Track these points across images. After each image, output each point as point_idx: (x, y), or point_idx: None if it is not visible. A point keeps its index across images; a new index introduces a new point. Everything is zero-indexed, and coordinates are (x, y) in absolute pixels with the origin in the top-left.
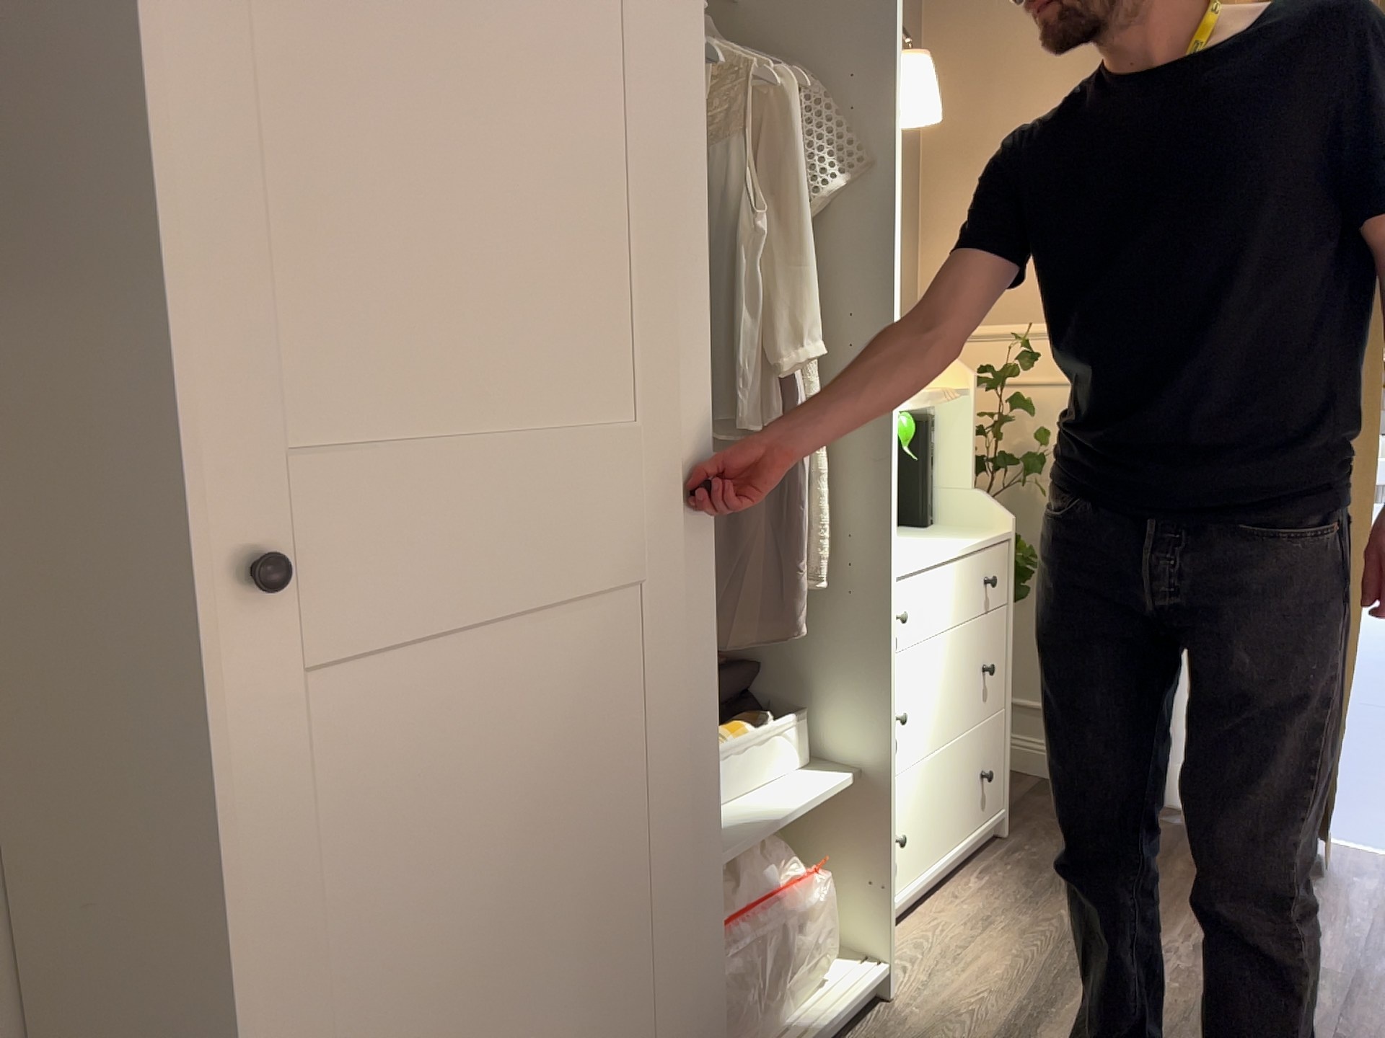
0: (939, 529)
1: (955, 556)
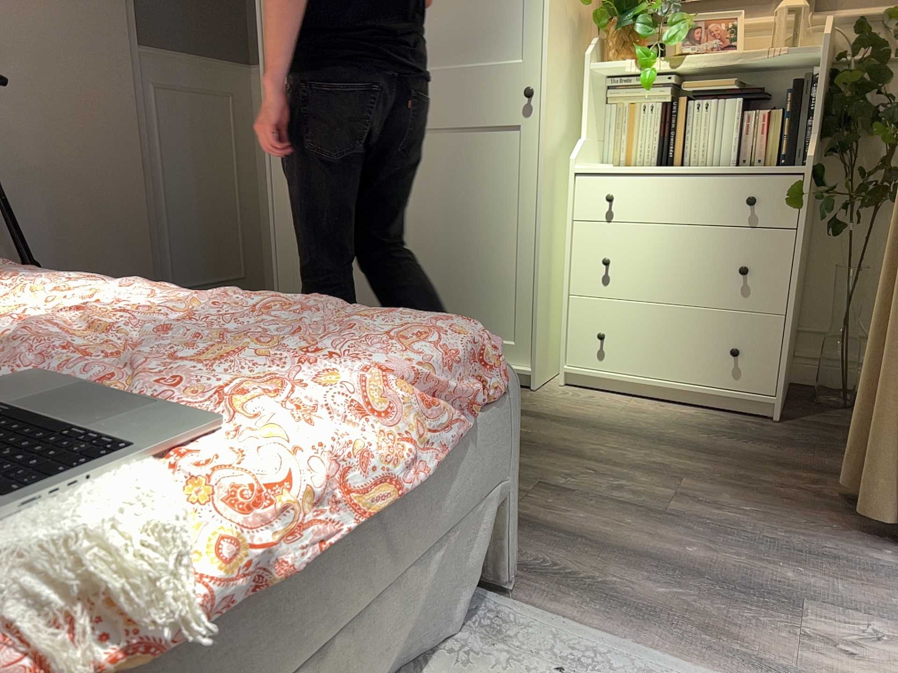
0: (793, 168)
1: (706, 175)
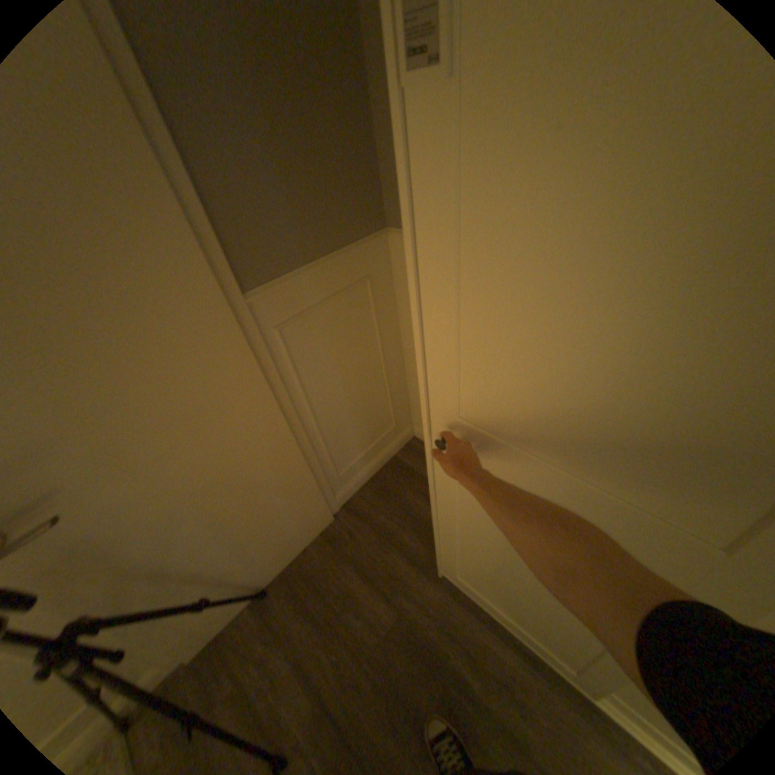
0: None
1: None
